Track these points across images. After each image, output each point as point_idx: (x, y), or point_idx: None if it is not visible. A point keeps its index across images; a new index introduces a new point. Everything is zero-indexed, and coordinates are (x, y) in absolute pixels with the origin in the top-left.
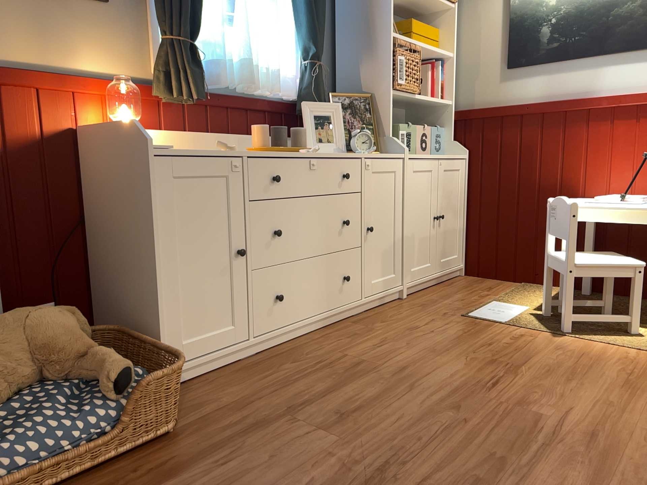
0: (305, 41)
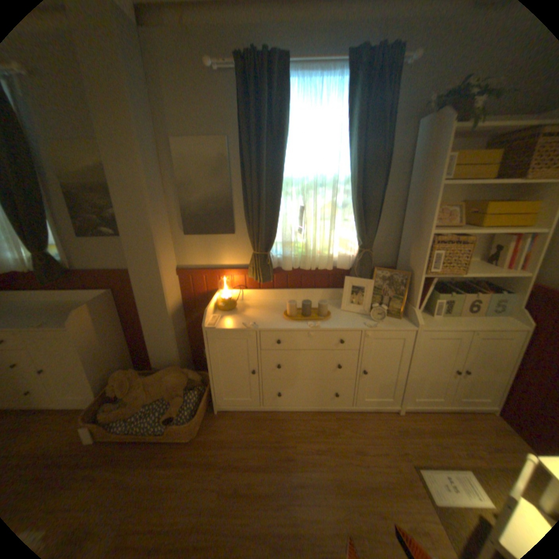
0: (357, 235)
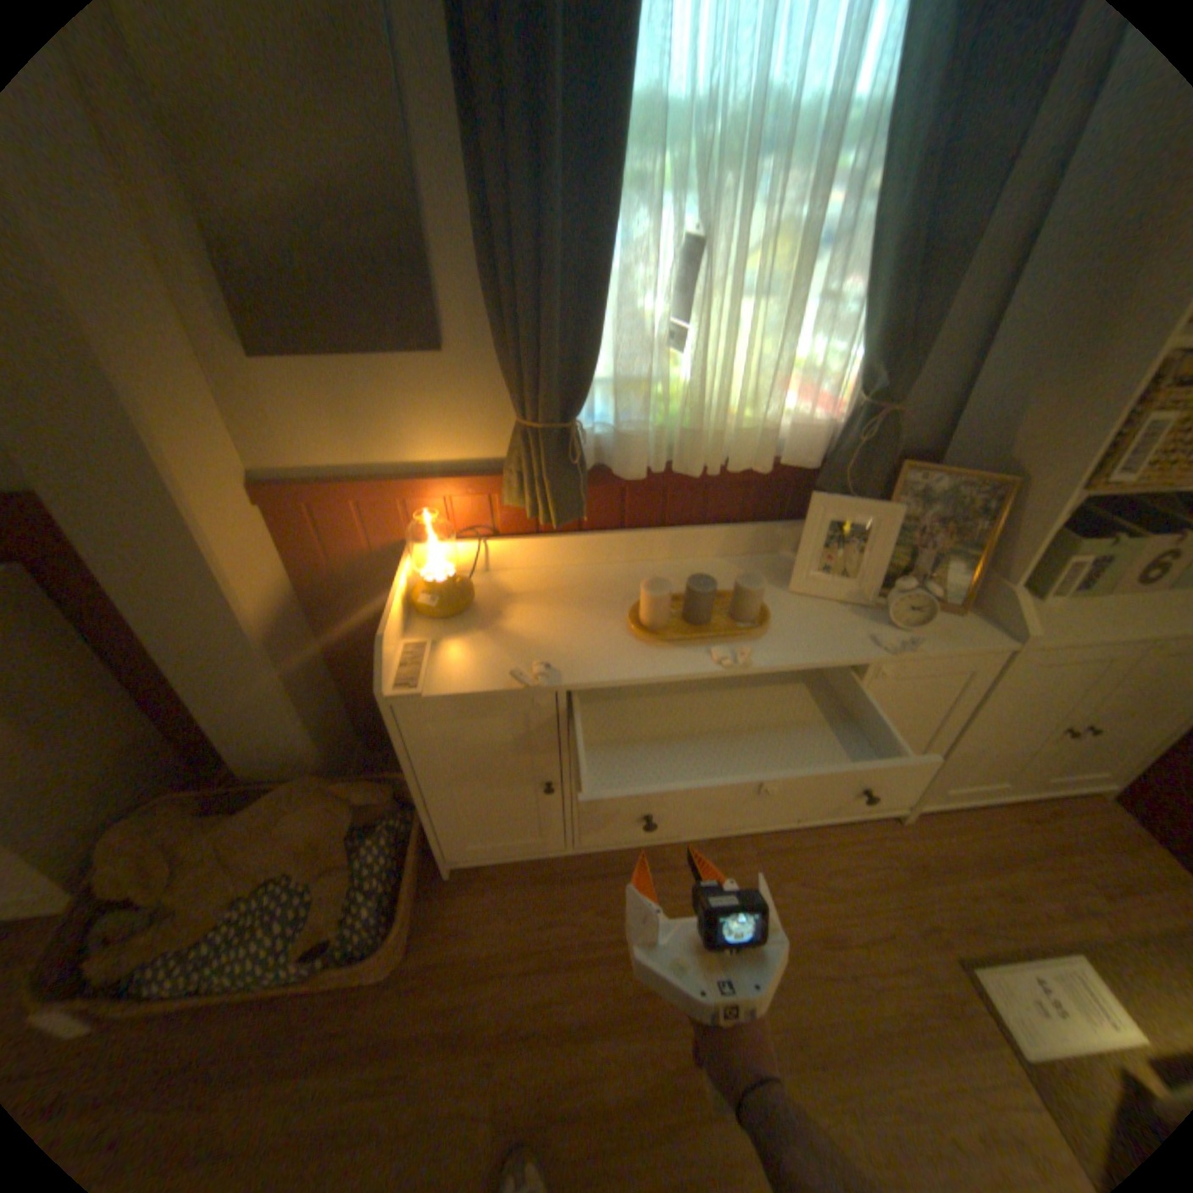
0: (873, 355)
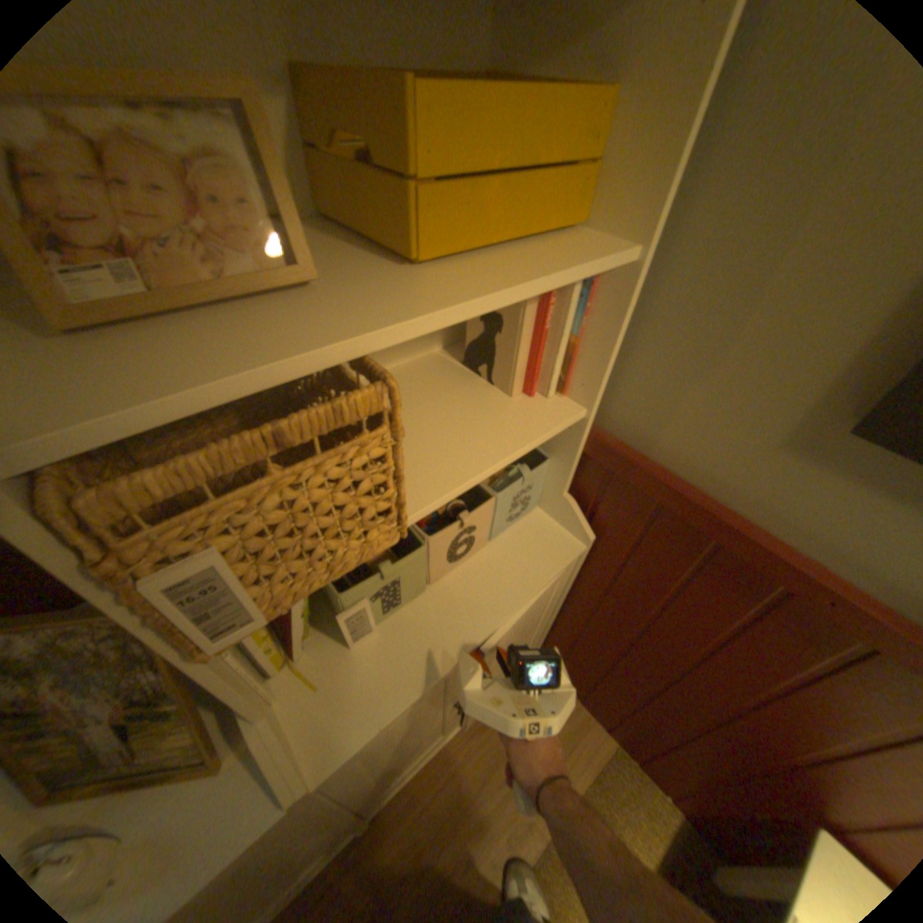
0: None
